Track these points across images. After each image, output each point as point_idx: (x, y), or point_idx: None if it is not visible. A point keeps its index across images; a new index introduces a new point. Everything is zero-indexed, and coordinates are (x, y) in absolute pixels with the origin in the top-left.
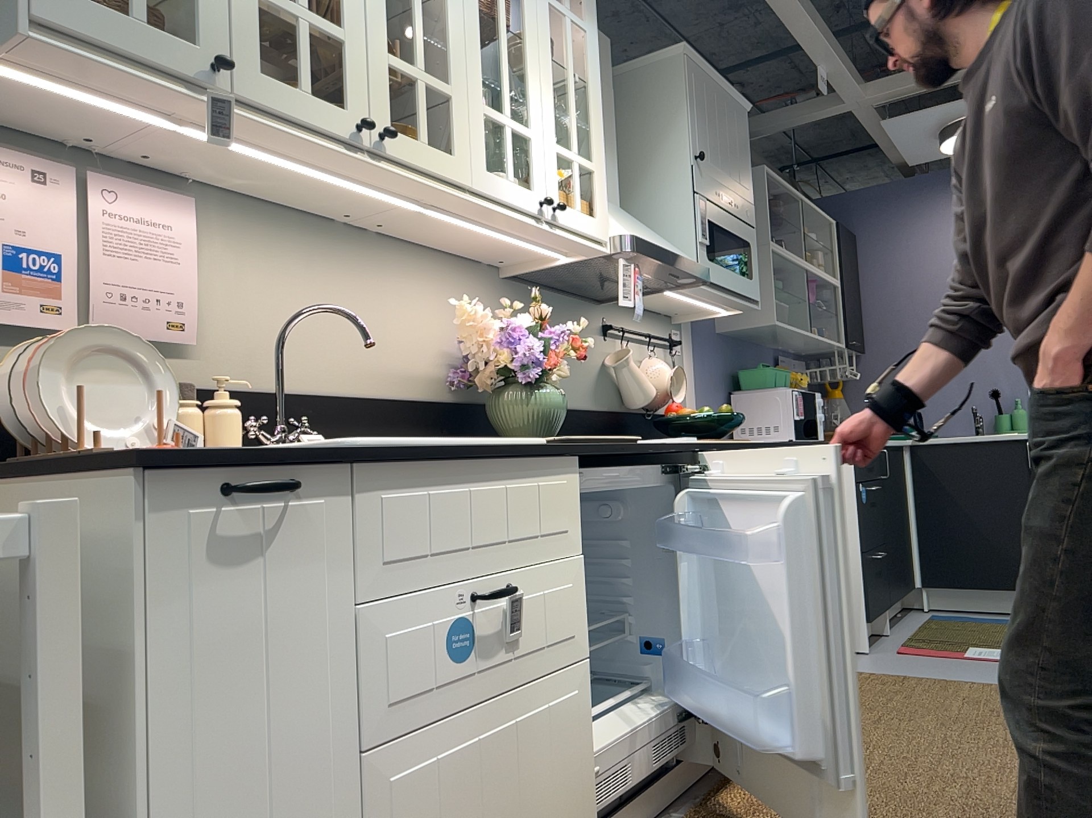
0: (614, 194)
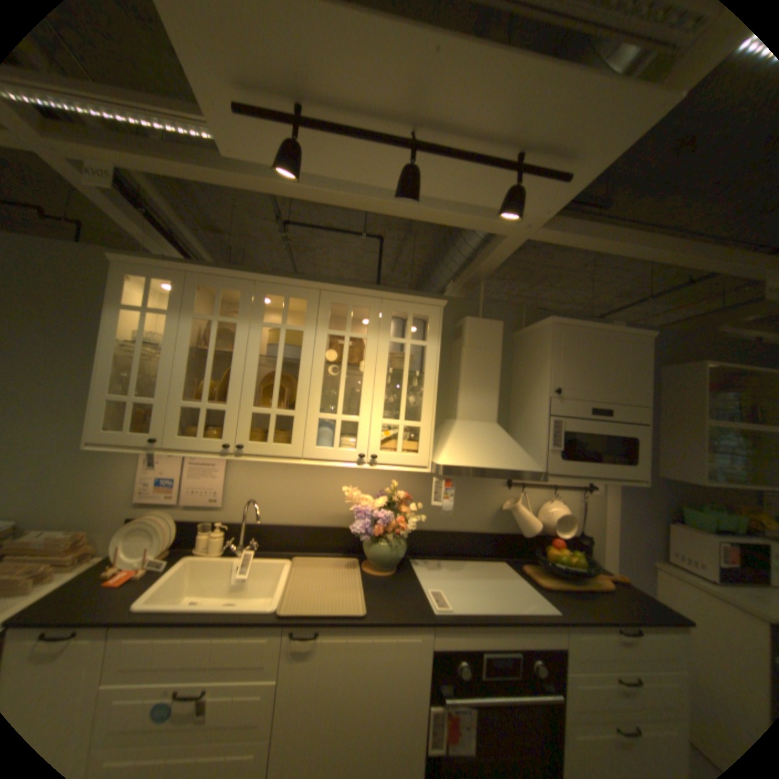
0: (488, 417)
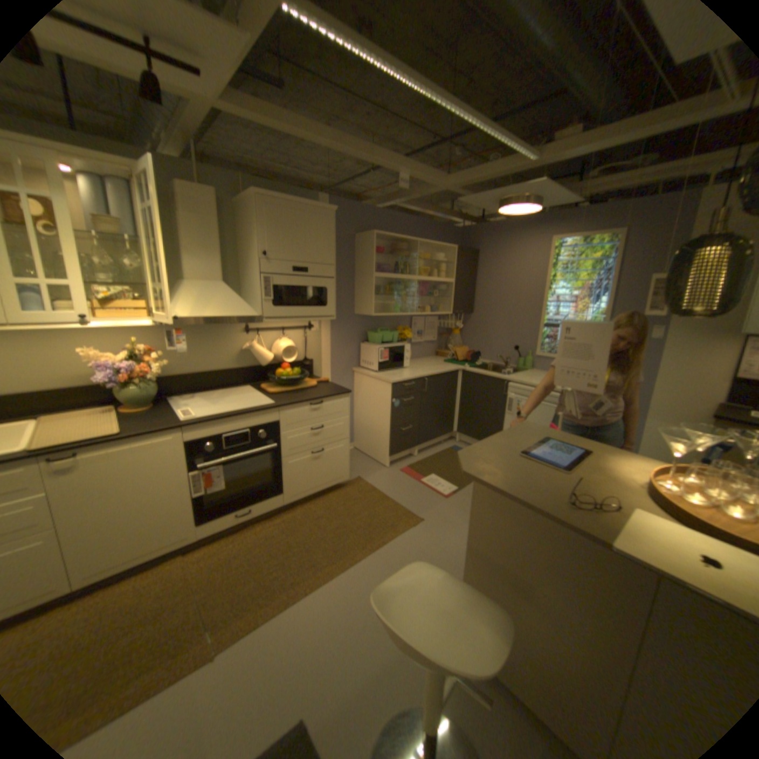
0: (214, 276)
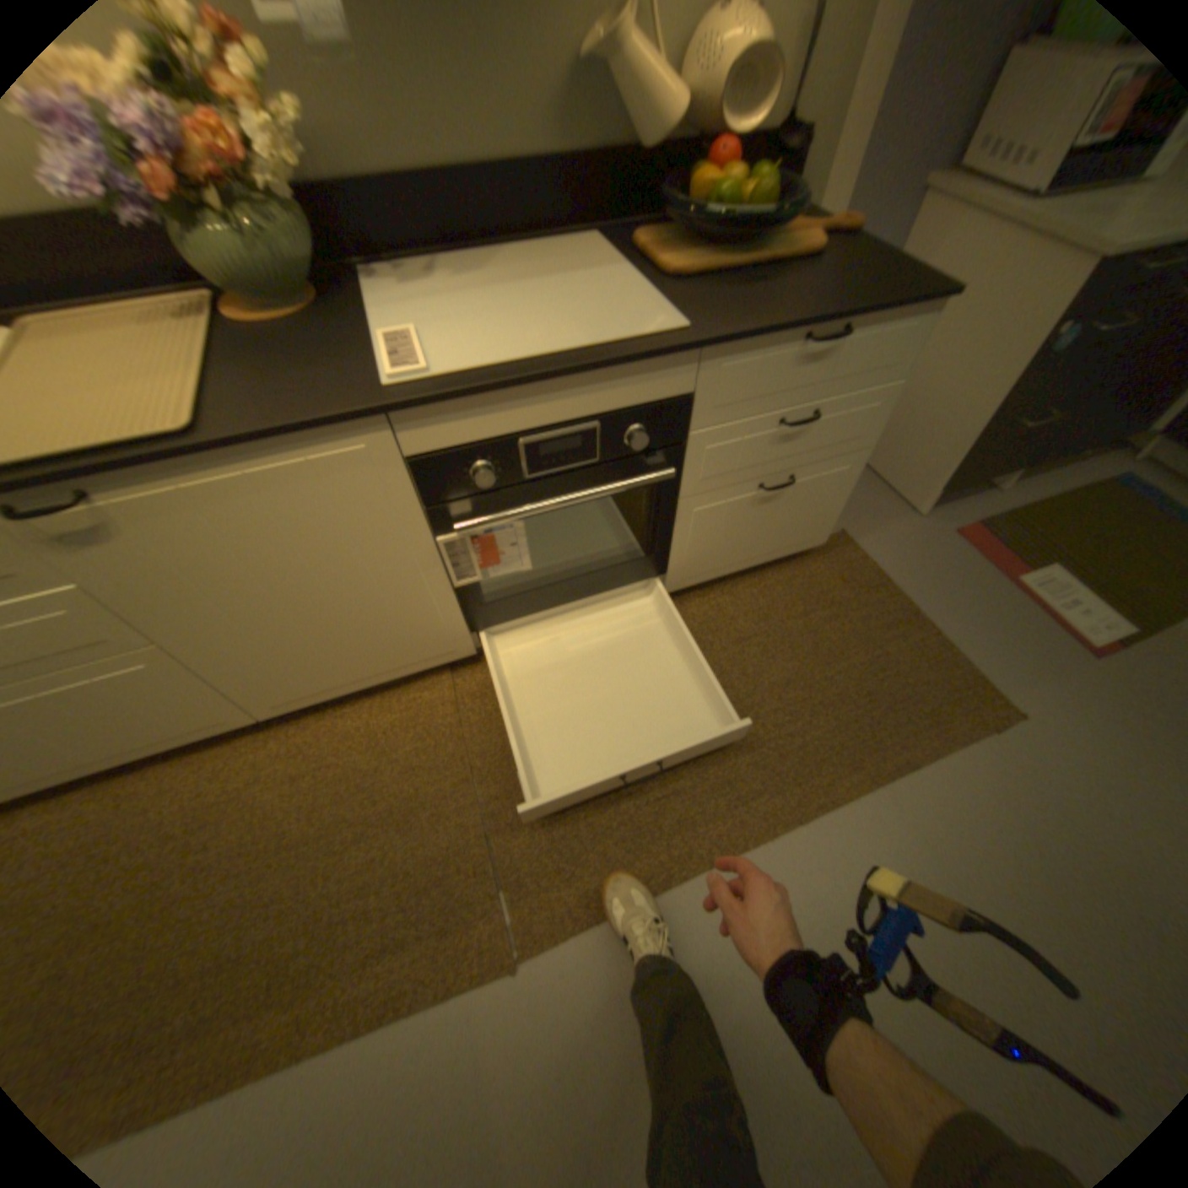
0: None
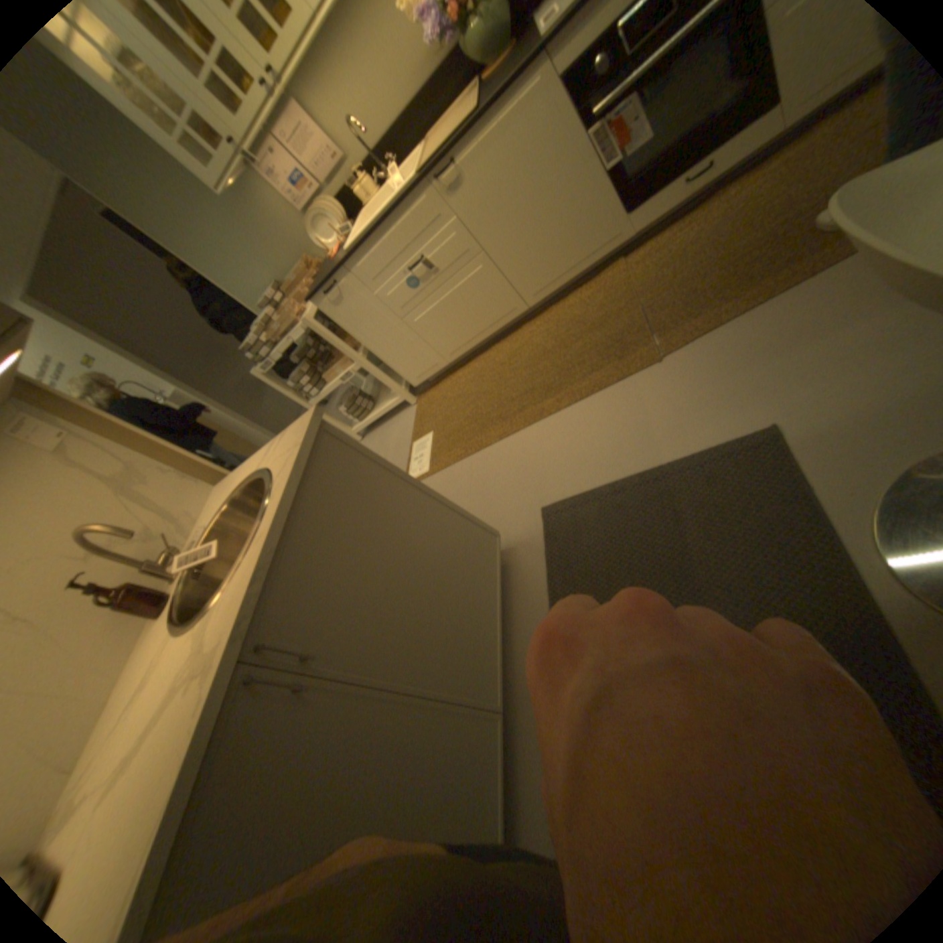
0: None
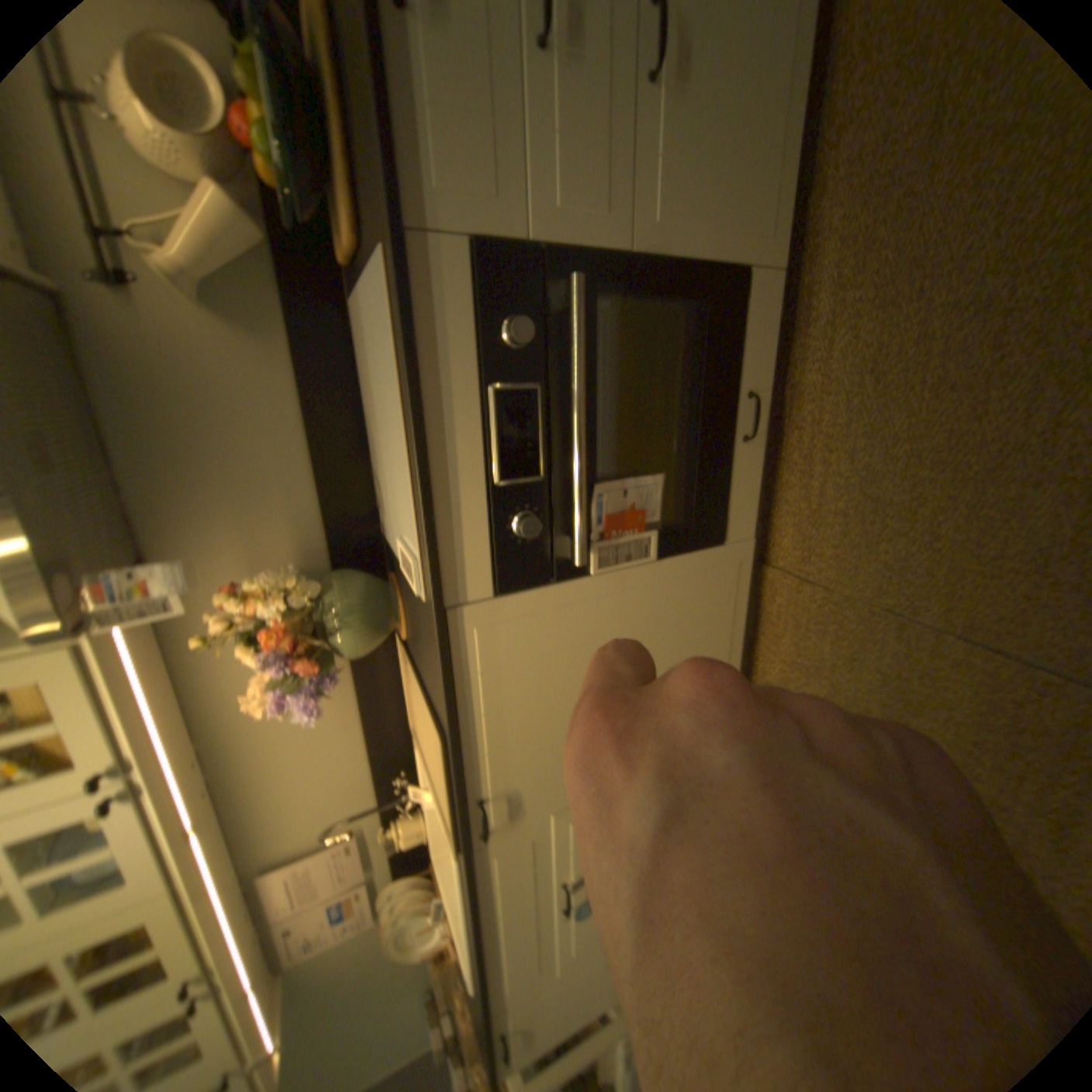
0: None
